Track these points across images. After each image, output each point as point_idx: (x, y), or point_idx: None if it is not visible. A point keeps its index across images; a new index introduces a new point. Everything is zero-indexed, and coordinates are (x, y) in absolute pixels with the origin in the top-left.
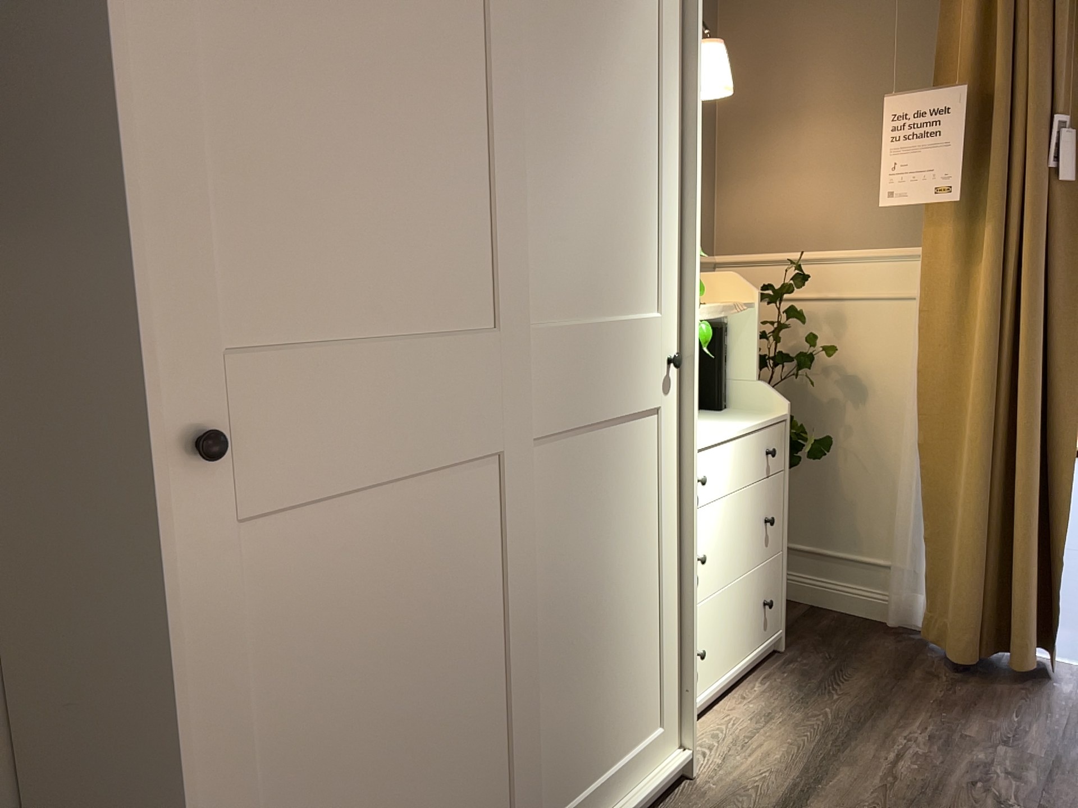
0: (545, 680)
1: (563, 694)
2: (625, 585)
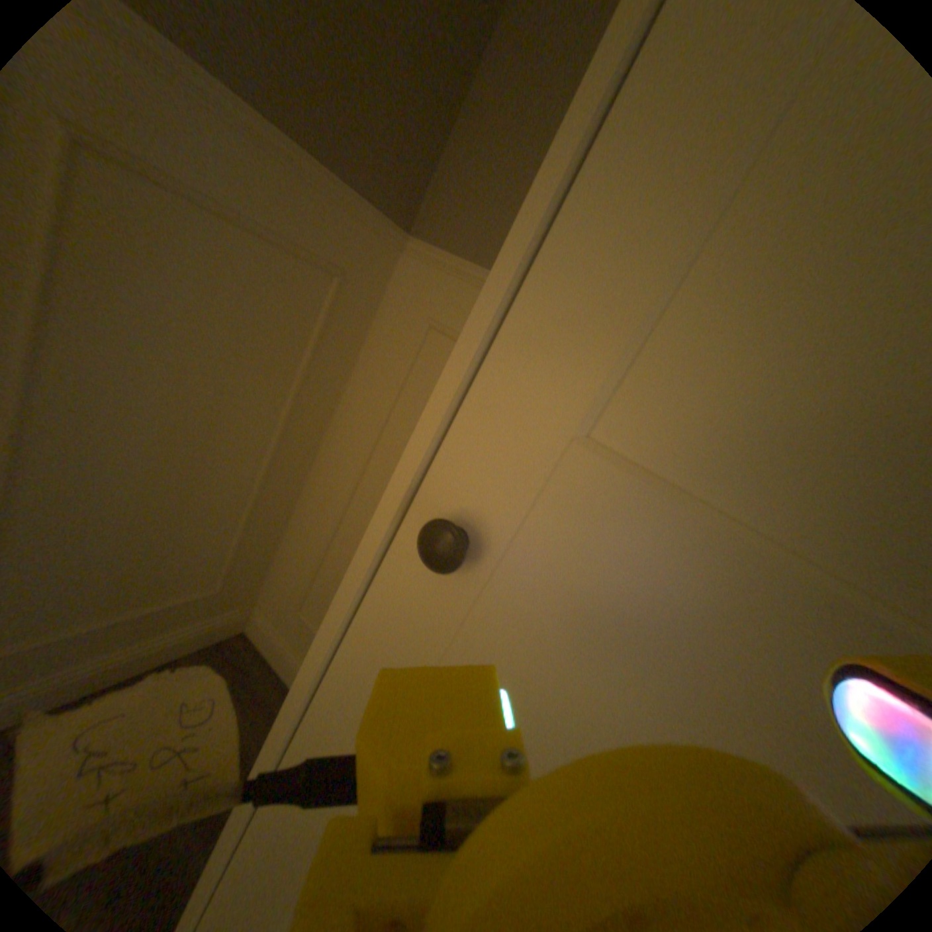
0: None
1: None
2: None
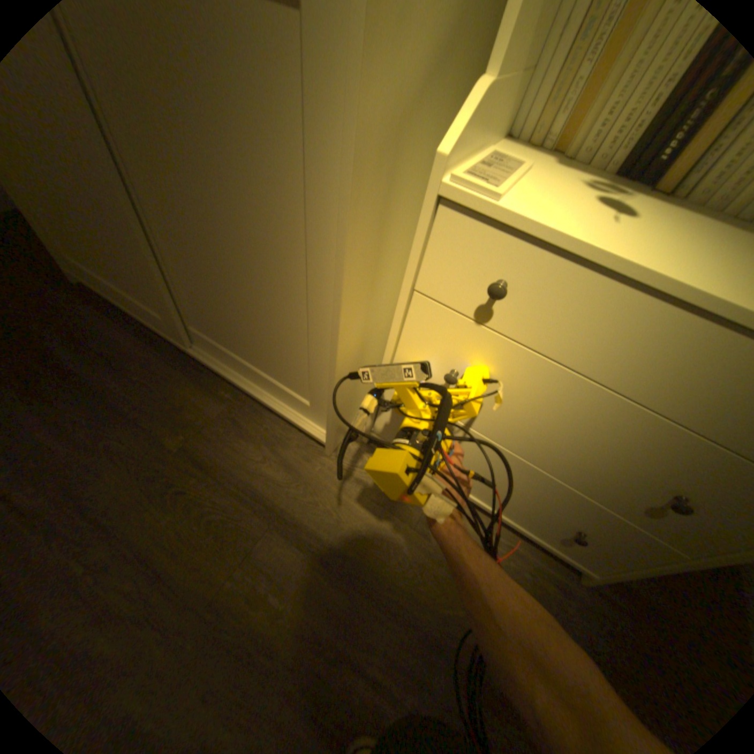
0: (170, 247)
1: (193, 275)
2: (249, 255)
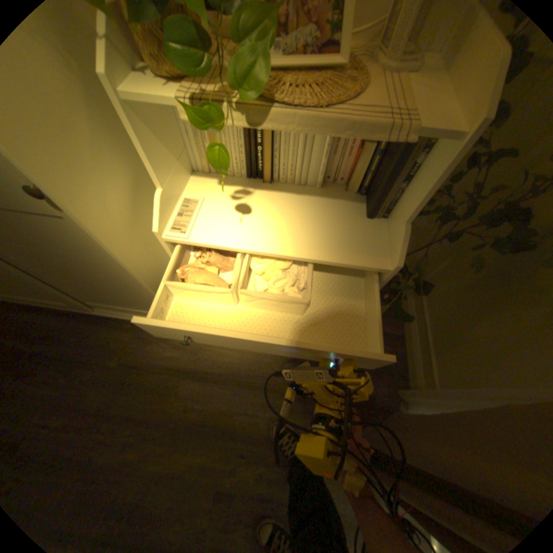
0: (52, 278)
1: (73, 285)
2: (98, 275)
